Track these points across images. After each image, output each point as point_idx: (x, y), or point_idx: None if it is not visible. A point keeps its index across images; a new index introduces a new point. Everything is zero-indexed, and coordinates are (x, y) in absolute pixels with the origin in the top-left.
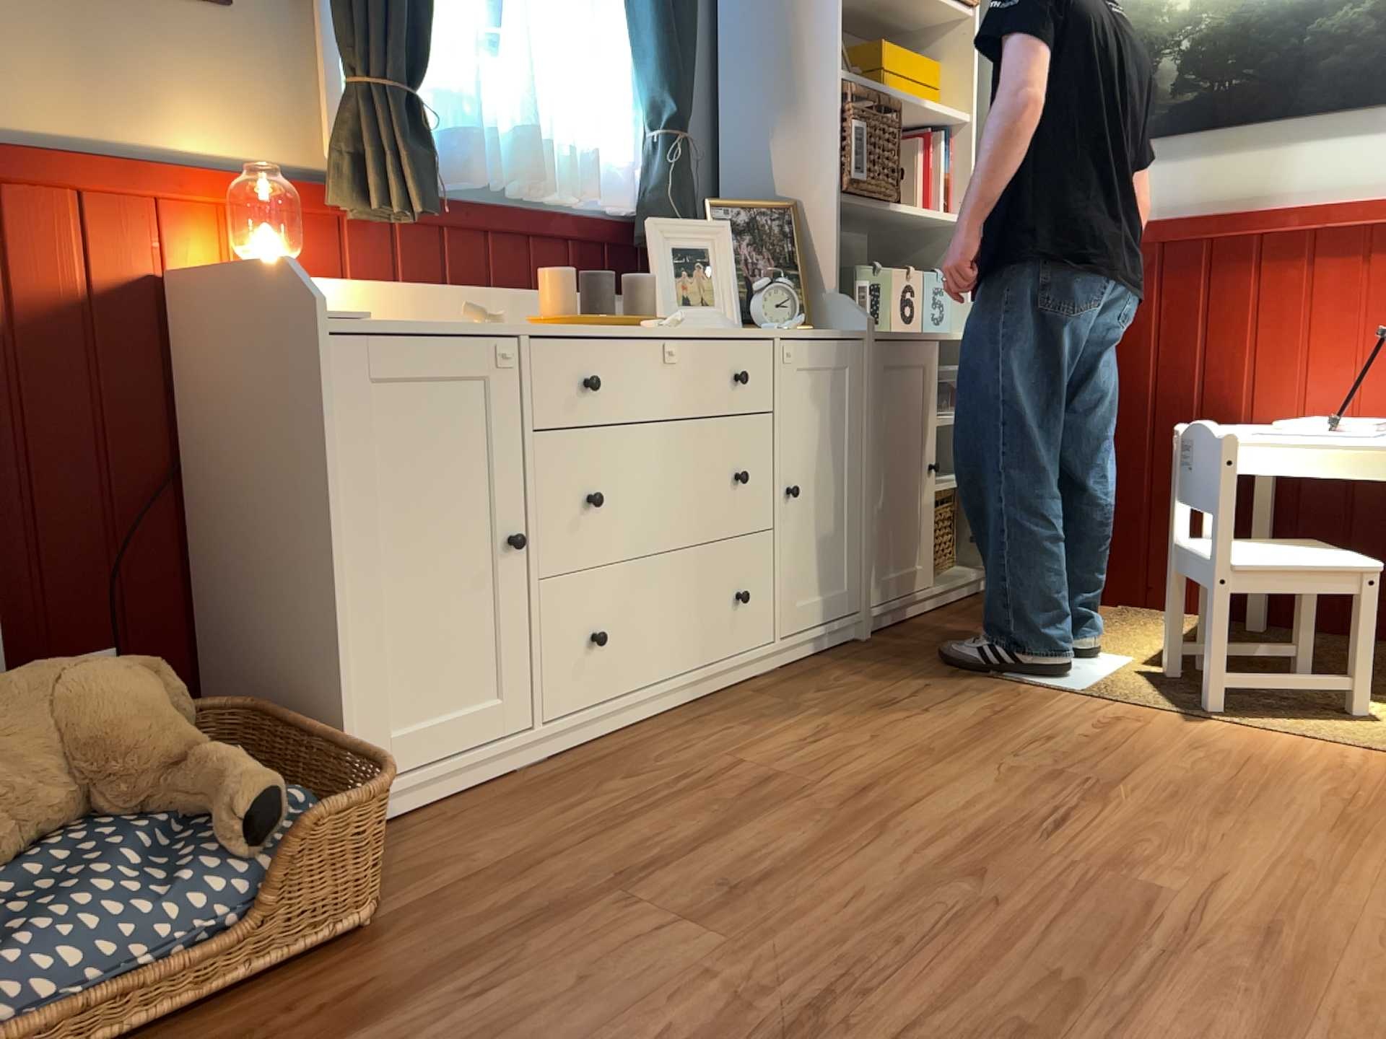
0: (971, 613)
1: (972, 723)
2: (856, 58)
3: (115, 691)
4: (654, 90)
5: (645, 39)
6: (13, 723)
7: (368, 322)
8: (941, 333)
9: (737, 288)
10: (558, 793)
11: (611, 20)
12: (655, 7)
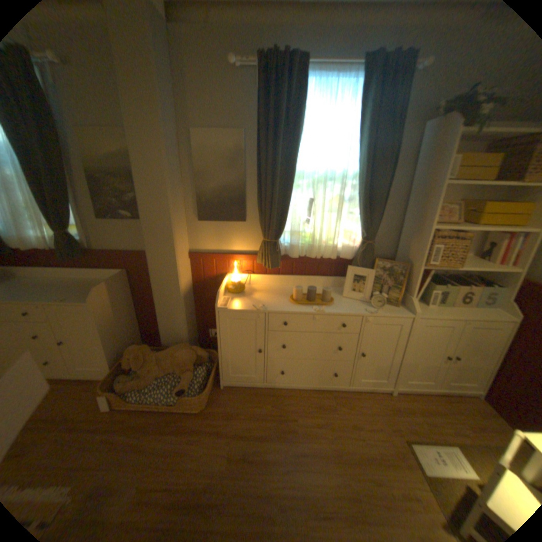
0: (453, 408)
1: (369, 458)
2: (476, 205)
3: (181, 357)
4: (362, 228)
5: (361, 214)
6: (168, 357)
7: (232, 306)
8: (473, 317)
9: (371, 291)
10: (258, 401)
11: (355, 206)
12: (363, 207)
